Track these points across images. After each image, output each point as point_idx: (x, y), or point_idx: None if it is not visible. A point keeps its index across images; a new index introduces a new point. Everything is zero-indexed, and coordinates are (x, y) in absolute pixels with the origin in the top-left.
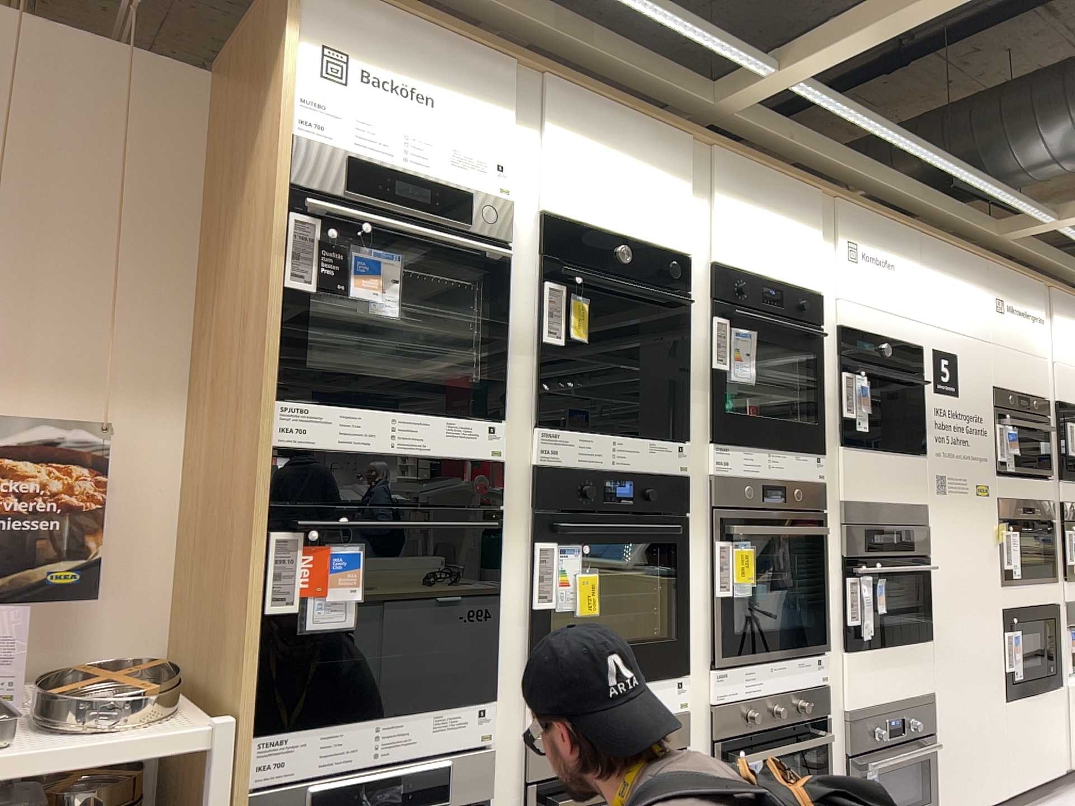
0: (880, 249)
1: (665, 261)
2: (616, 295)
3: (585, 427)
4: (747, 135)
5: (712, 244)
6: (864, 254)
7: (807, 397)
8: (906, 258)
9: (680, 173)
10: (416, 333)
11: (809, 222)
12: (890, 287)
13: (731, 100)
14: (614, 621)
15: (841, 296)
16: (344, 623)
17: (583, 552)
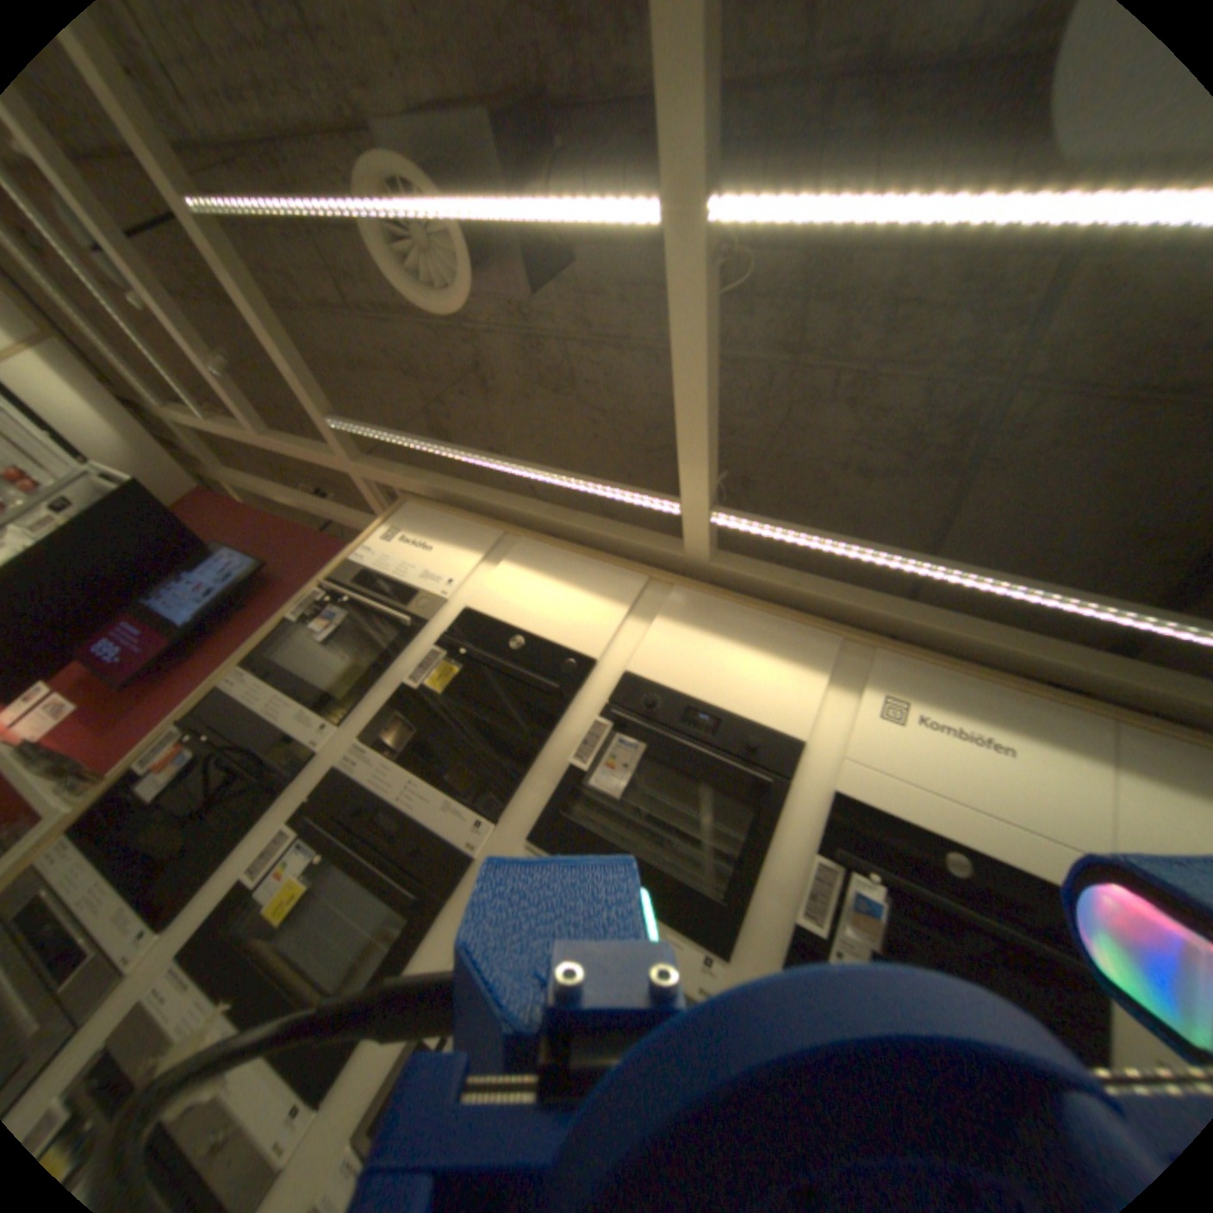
0: (980, 718)
1: (565, 660)
2: (492, 672)
3: (398, 761)
4: (742, 584)
5: (631, 657)
6: (929, 716)
7: (740, 868)
8: (1066, 746)
9: (617, 598)
10: (349, 669)
11: (806, 661)
12: (1001, 776)
13: (682, 545)
14: (320, 977)
15: (852, 755)
16: (147, 803)
17: (316, 864)
